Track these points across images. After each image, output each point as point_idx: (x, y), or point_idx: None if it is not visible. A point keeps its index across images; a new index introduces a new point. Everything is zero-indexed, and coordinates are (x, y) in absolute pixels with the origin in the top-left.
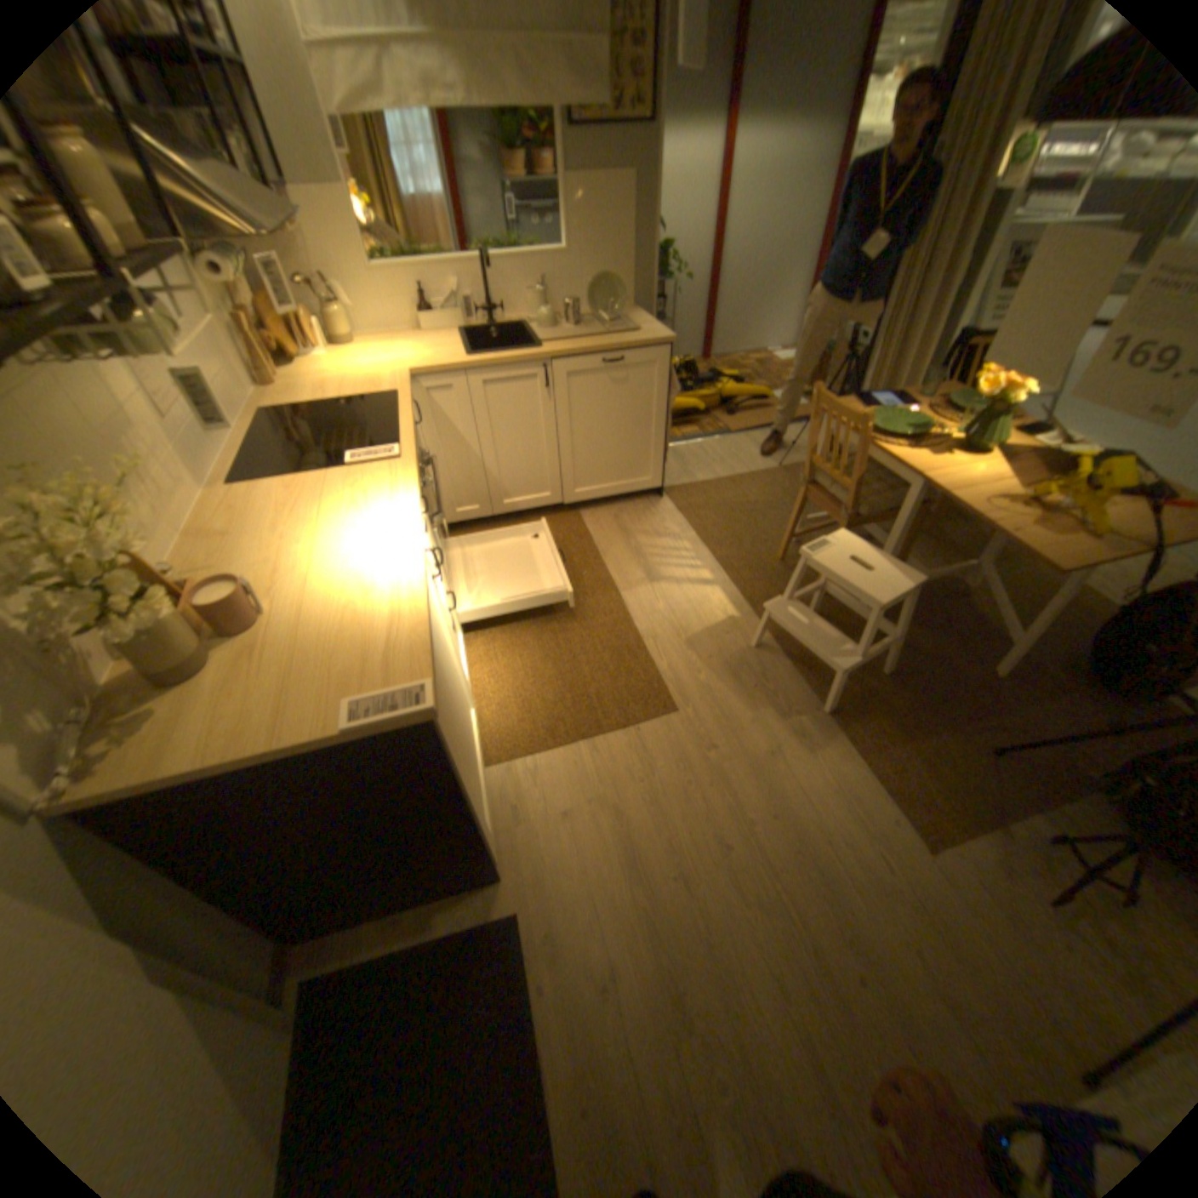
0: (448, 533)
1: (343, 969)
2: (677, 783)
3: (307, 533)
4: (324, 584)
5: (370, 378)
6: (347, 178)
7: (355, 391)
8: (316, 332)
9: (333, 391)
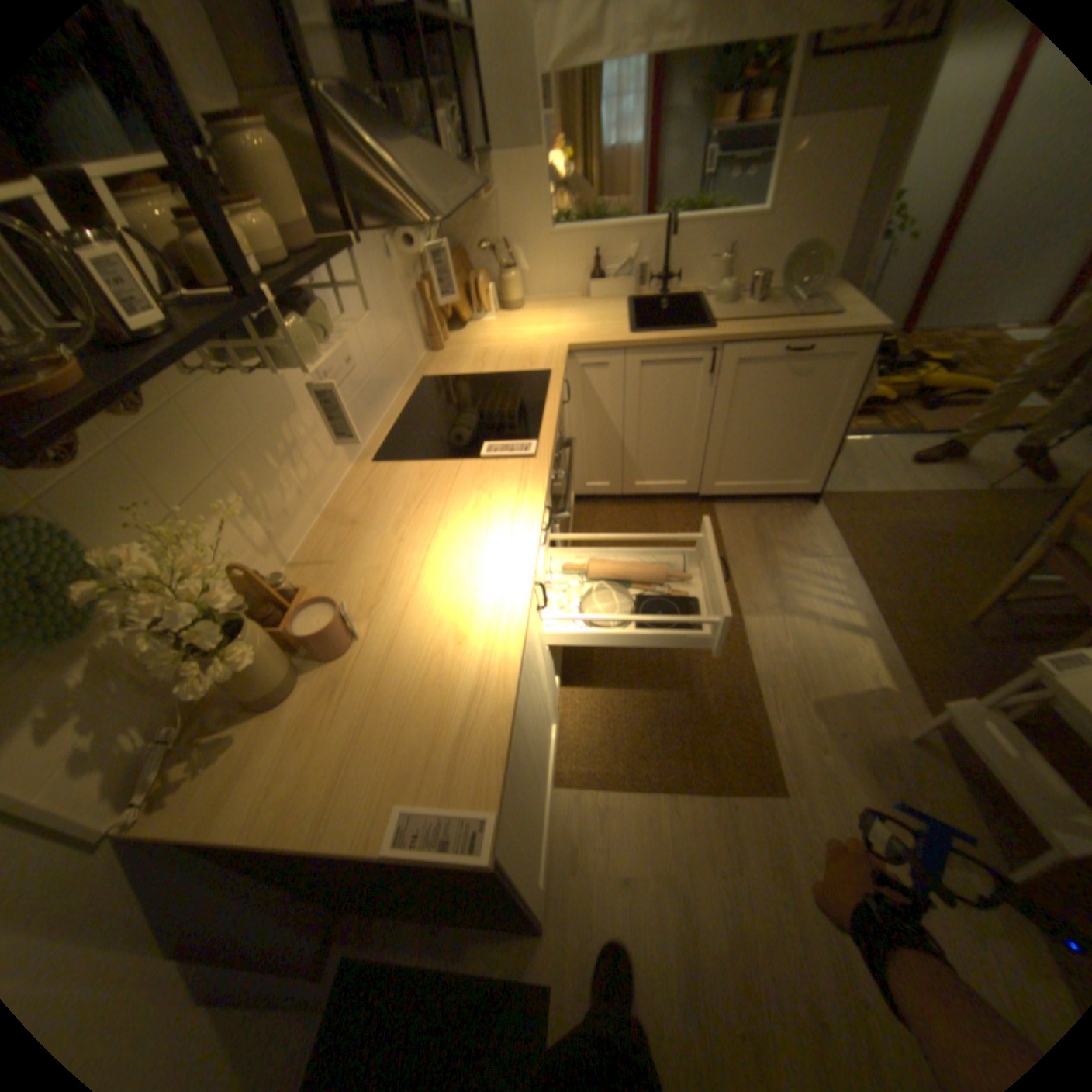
0: (572, 508)
1: (378, 966)
2: (770, 902)
3: (423, 540)
4: (420, 618)
5: (528, 351)
6: (548, 139)
7: (511, 365)
8: (491, 297)
9: (490, 363)
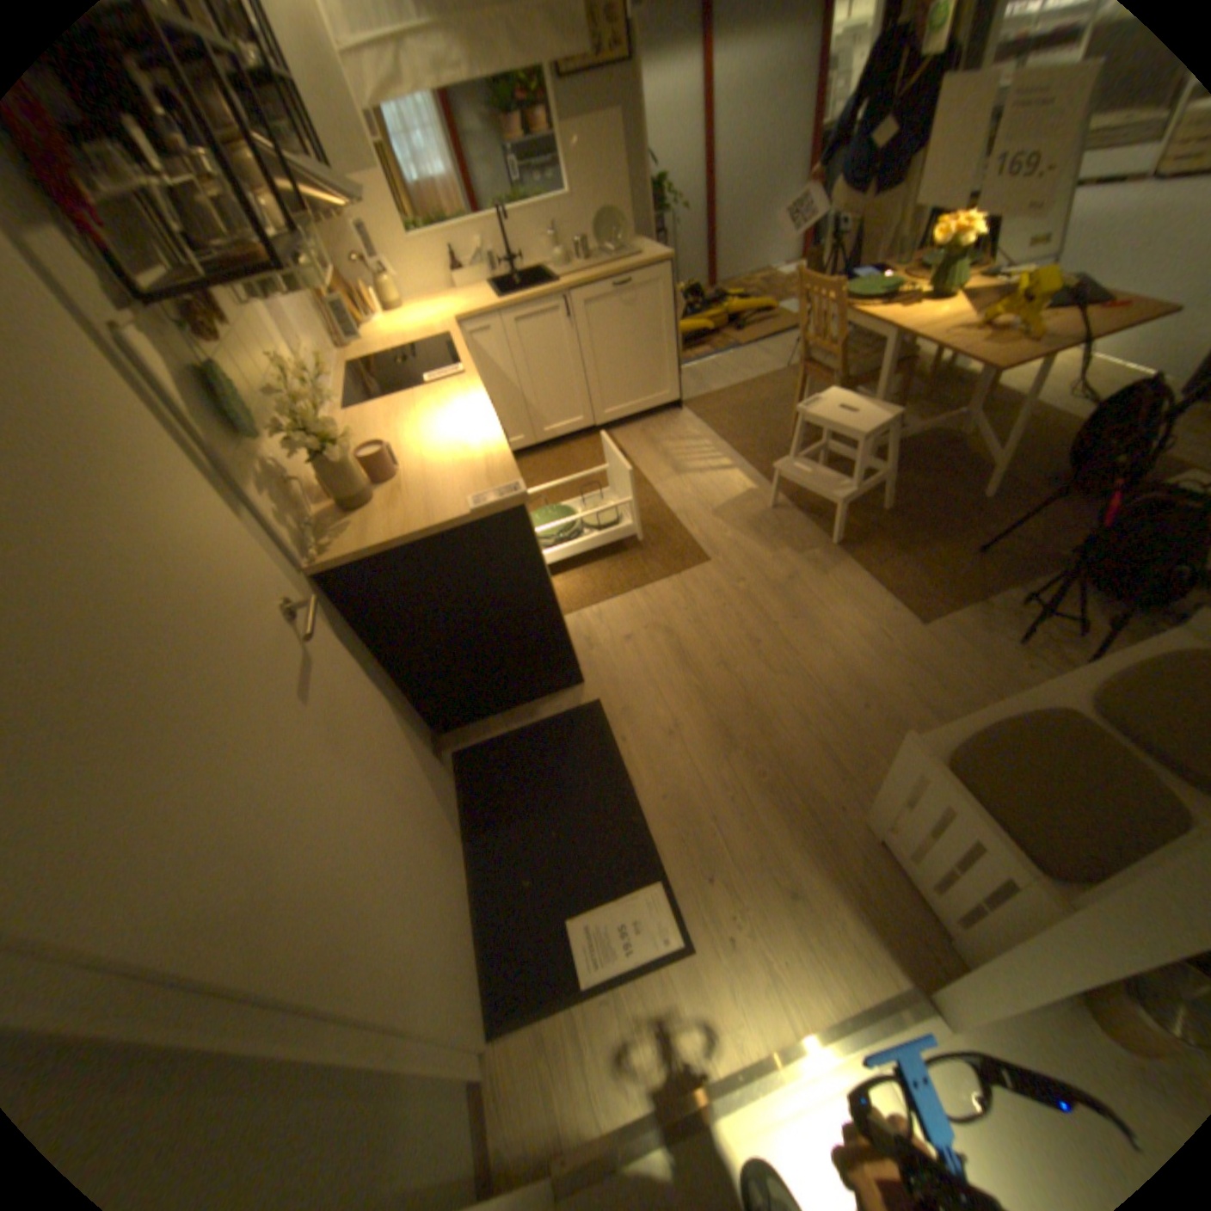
0: None
1: (481, 743)
2: (714, 606)
3: (411, 426)
4: (434, 449)
5: (423, 328)
6: (378, 163)
7: (414, 338)
8: (371, 301)
9: (397, 342)
